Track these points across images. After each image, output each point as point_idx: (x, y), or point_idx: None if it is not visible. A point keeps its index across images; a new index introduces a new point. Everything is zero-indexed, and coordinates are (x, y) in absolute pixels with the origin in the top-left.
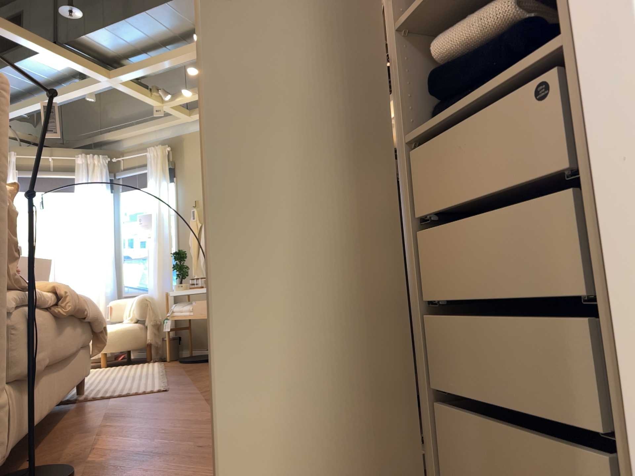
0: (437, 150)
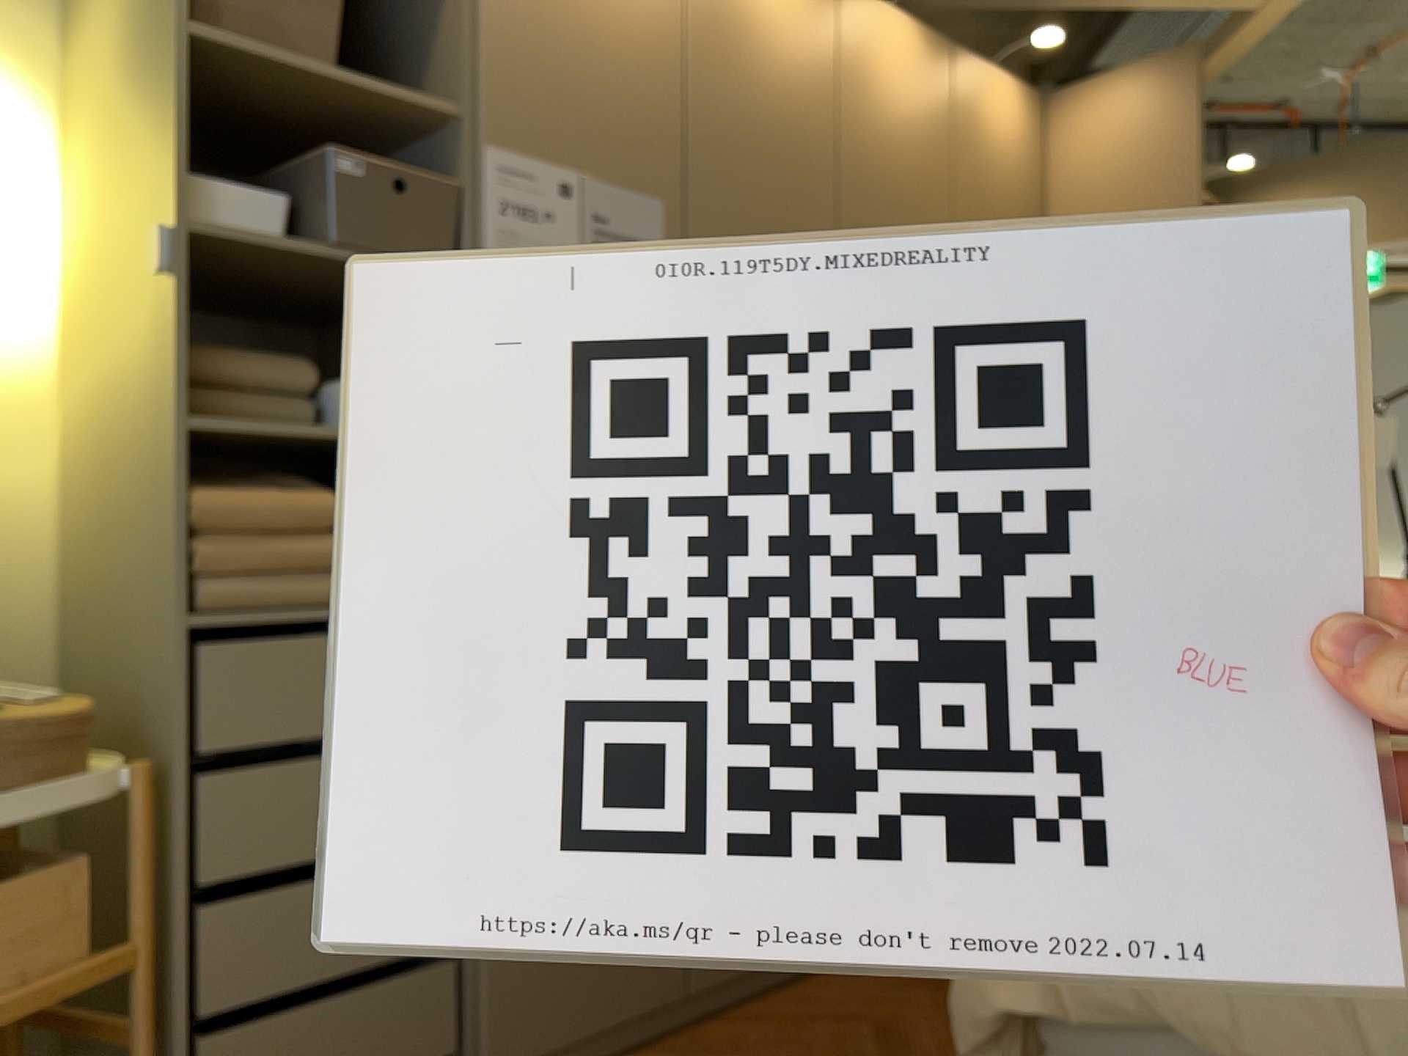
0: None
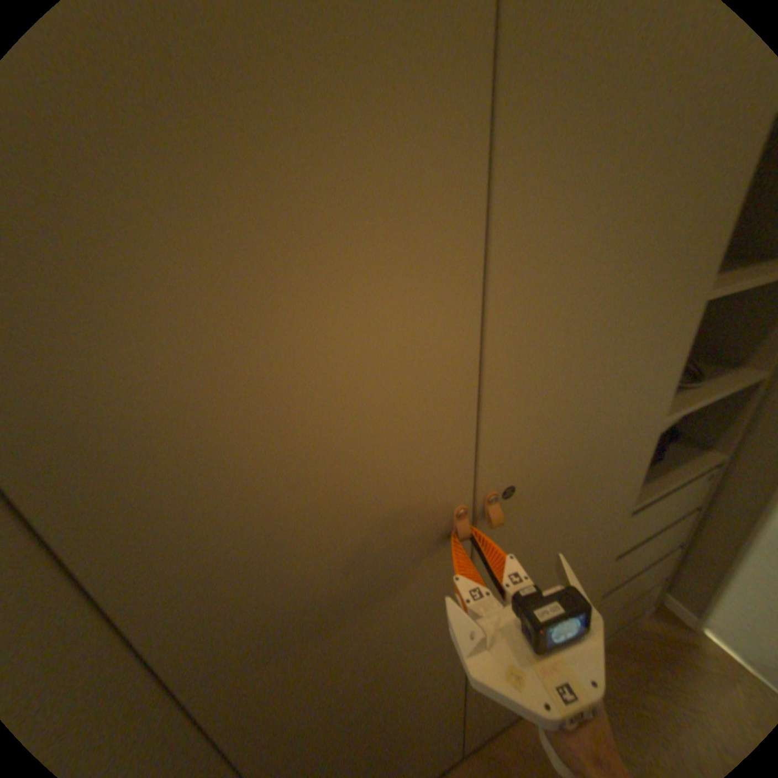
0: (661, 513)
